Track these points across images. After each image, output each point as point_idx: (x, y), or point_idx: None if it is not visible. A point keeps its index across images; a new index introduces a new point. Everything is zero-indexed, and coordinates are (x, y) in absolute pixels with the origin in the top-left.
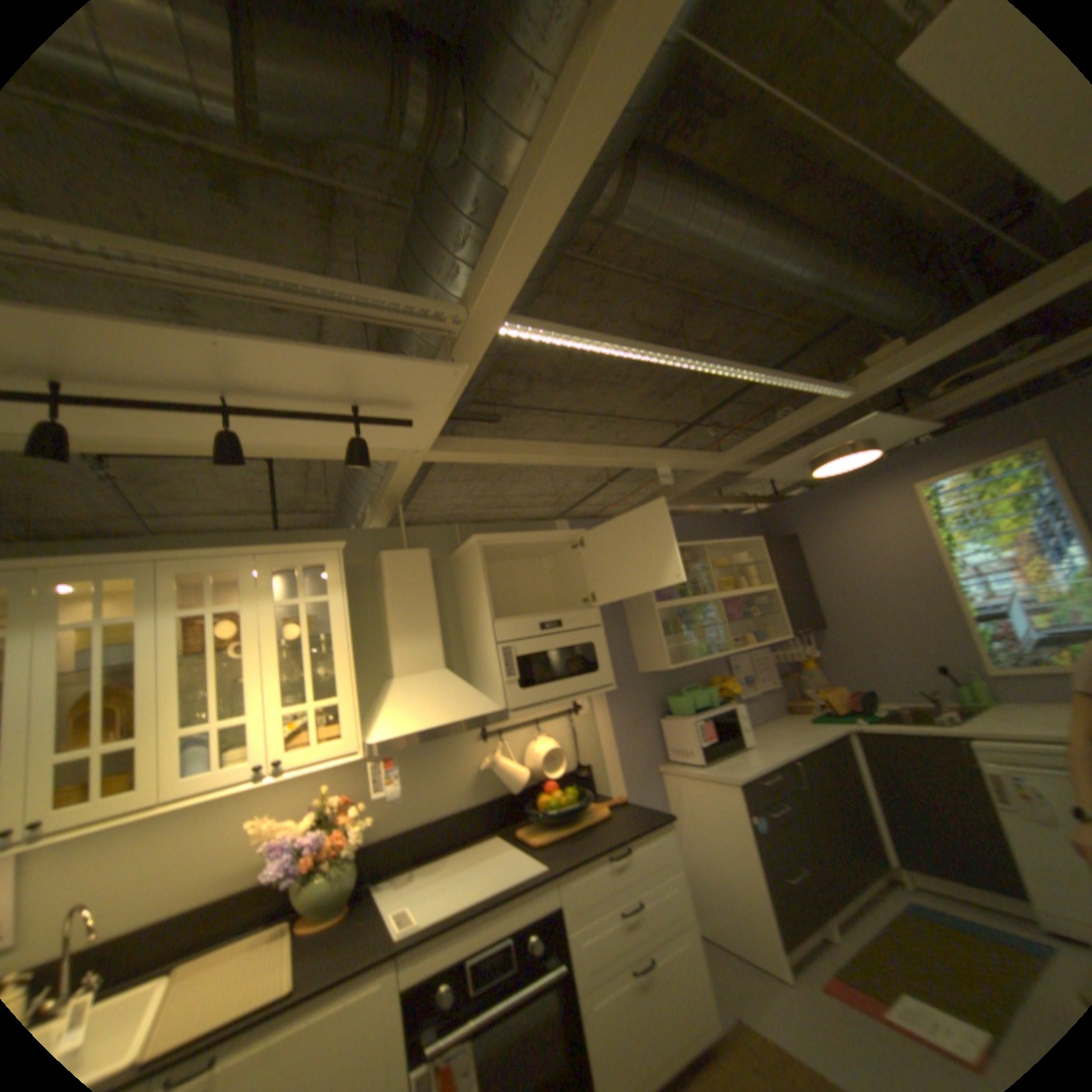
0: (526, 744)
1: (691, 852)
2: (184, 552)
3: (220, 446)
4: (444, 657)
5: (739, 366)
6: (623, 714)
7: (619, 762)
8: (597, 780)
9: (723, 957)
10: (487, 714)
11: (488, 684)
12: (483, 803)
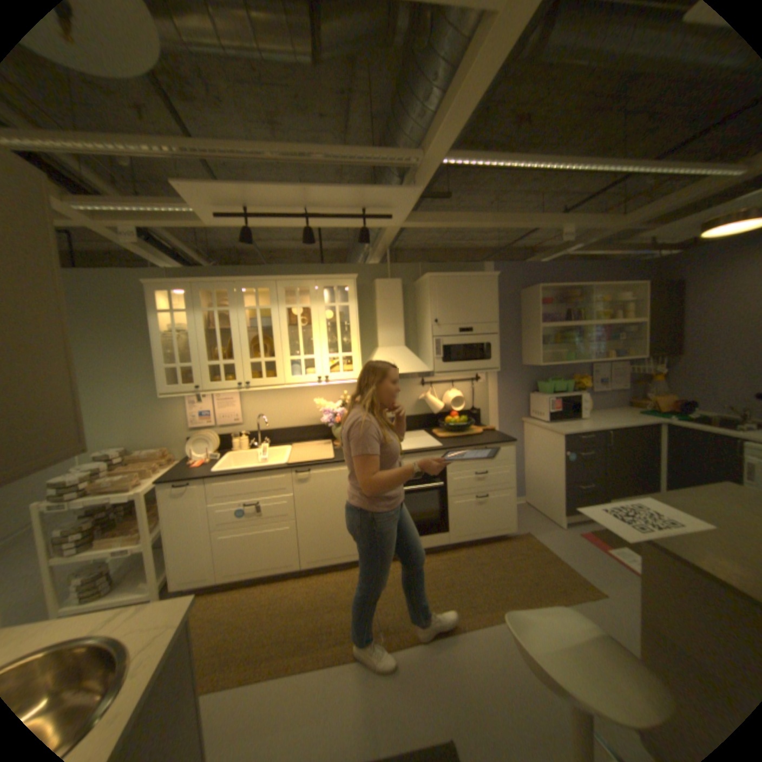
0: (446, 392)
1: (531, 463)
2: (288, 278)
3: (306, 236)
4: (405, 341)
5: (625, 162)
6: (507, 386)
7: (499, 411)
8: (483, 418)
9: (535, 513)
10: (423, 373)
11: (427, 358)
12: (419, 415)
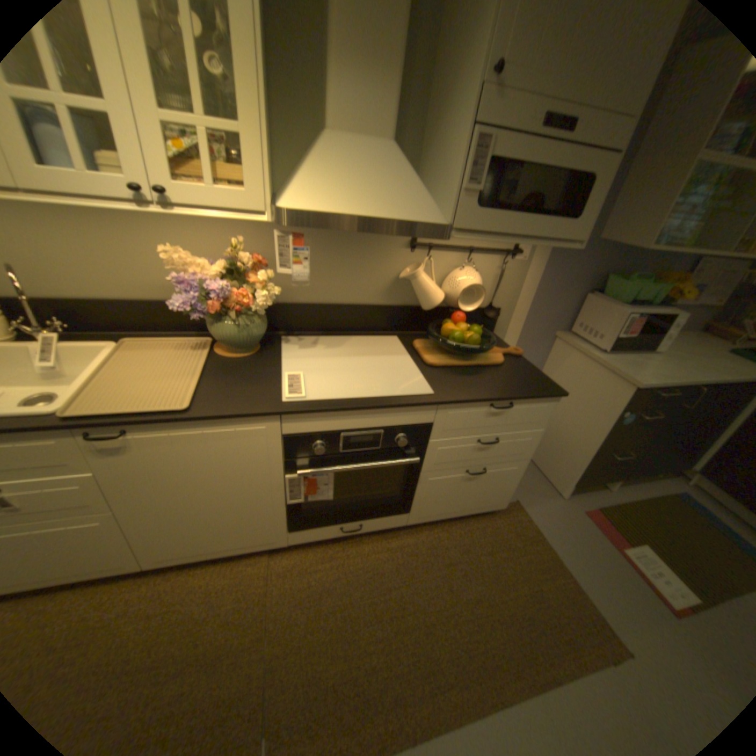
0: (452, 270)
1: None
2: None
3: None
4: (397, 125)
5: None
6: (558, 274)
7: (527, 316)
8: (500, 324)
9: None
10: (428, 225)
11: (440, 186)
12: (393, 307)
